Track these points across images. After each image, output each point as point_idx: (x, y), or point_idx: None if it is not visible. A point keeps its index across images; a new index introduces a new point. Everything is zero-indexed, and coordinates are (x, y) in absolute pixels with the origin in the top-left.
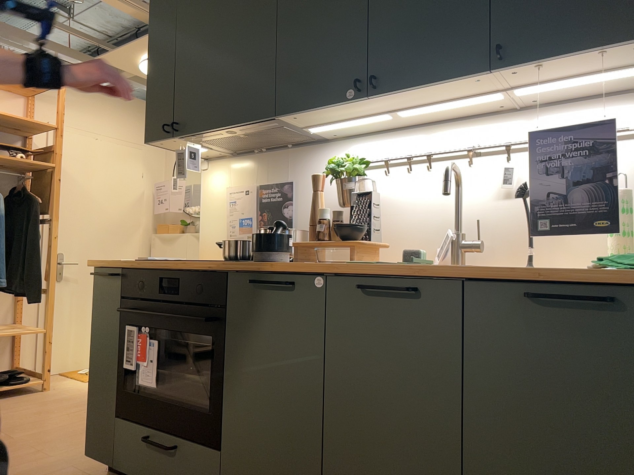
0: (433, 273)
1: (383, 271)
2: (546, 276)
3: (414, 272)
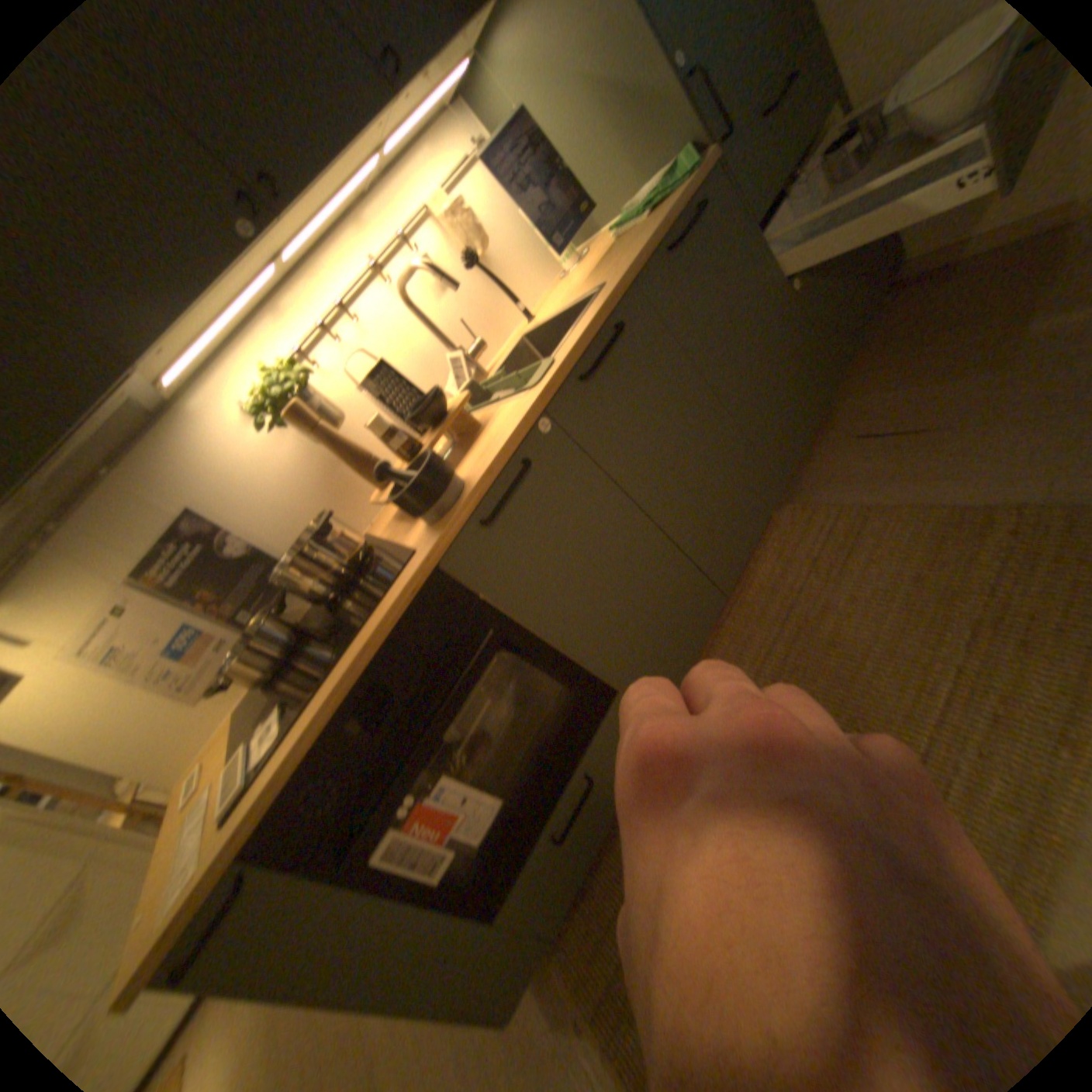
0: (617, 292)
1: (578, 342)
2: (670, 217)
3: (605, 308)
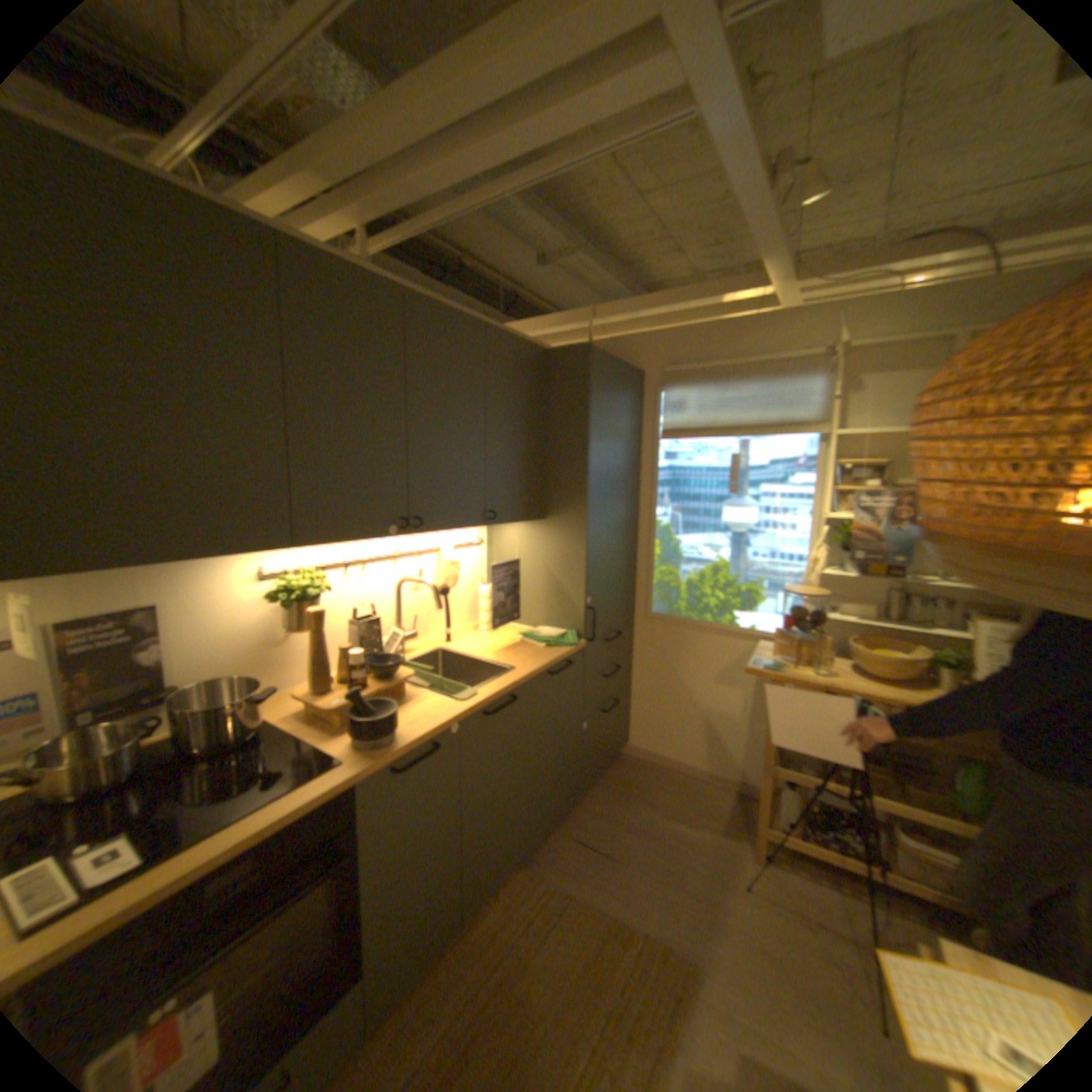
0: (521, 683)
1: (492, 695)
2: (555, 662)
3: (513, 687)
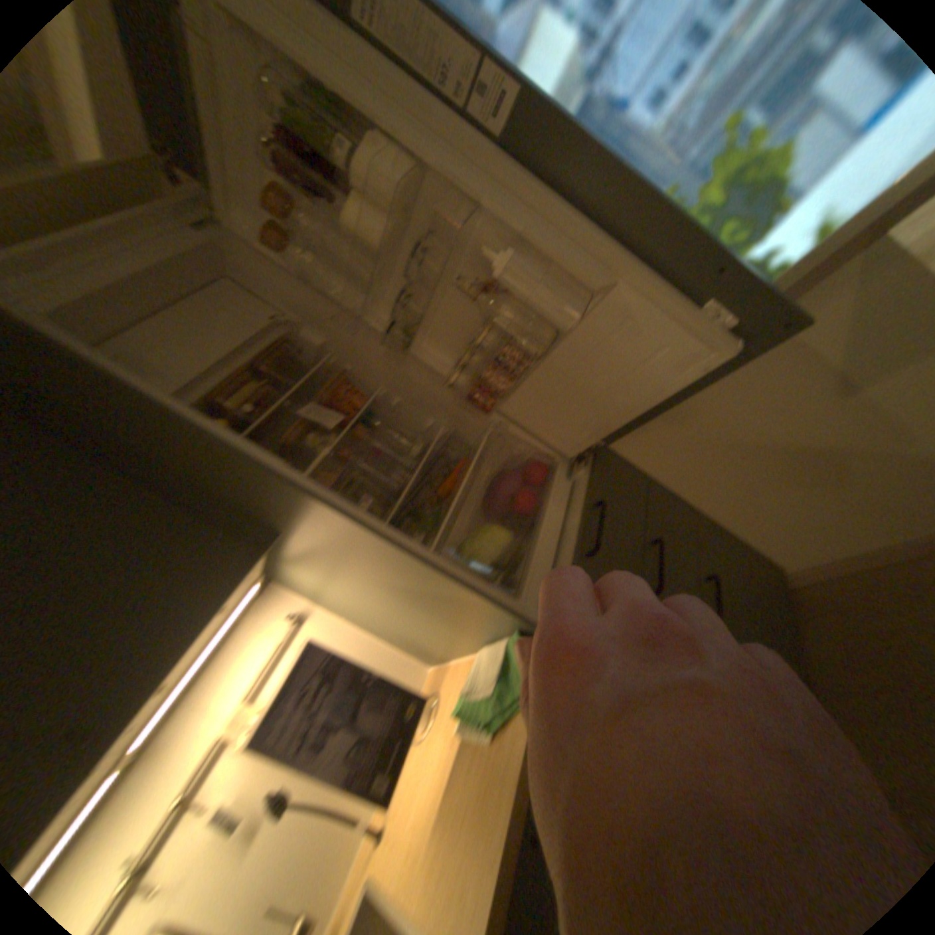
0: None
1: None
2: (525, 797)
3: None
